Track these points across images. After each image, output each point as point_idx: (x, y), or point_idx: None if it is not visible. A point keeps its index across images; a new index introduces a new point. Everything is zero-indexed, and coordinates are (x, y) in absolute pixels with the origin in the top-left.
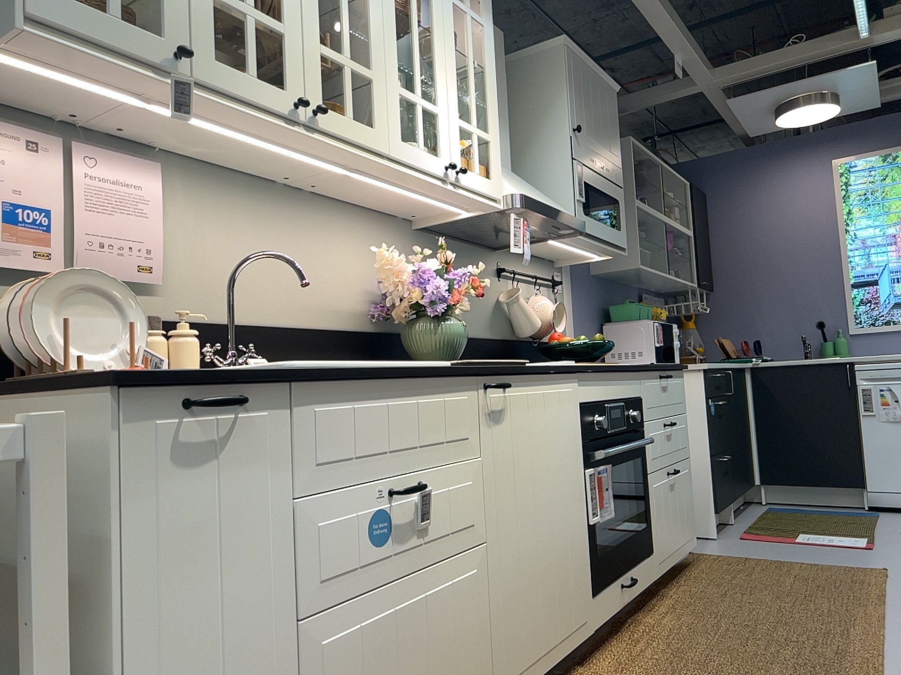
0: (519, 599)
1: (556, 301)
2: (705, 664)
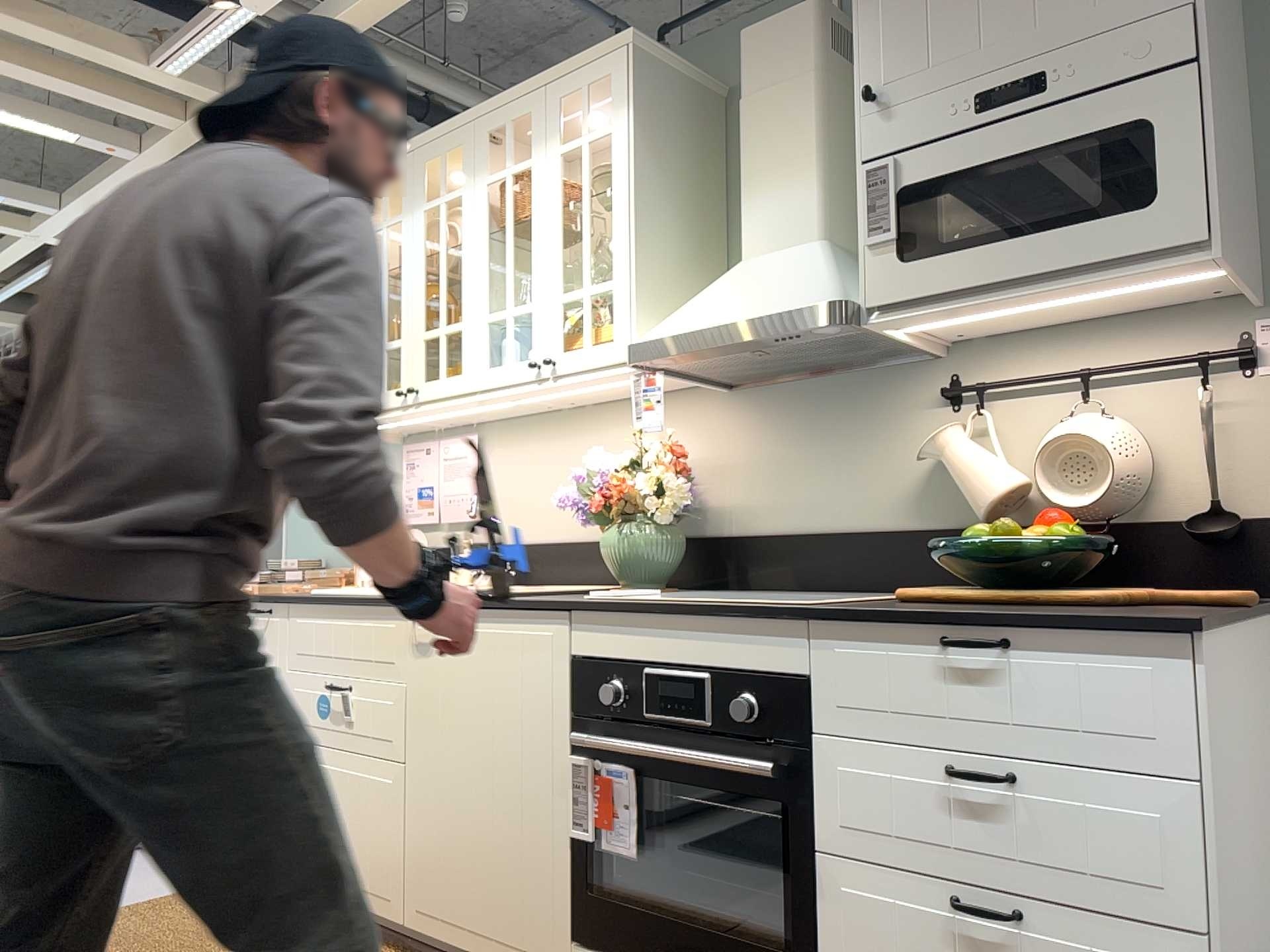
0: (436, 843)
1: (1198, 410)
2: None
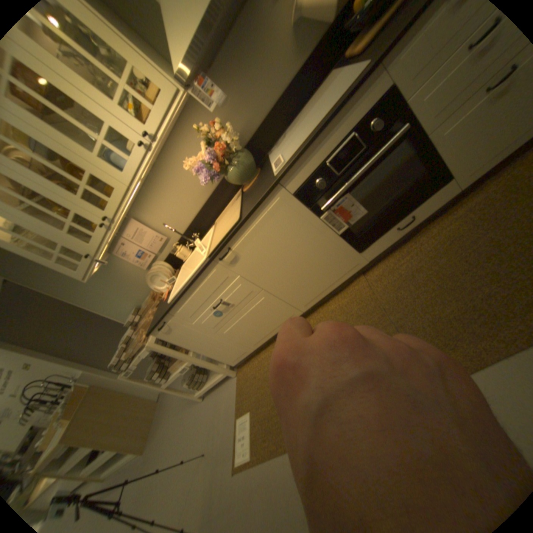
0: (296, 288)
1: None
2: (418, 288)
